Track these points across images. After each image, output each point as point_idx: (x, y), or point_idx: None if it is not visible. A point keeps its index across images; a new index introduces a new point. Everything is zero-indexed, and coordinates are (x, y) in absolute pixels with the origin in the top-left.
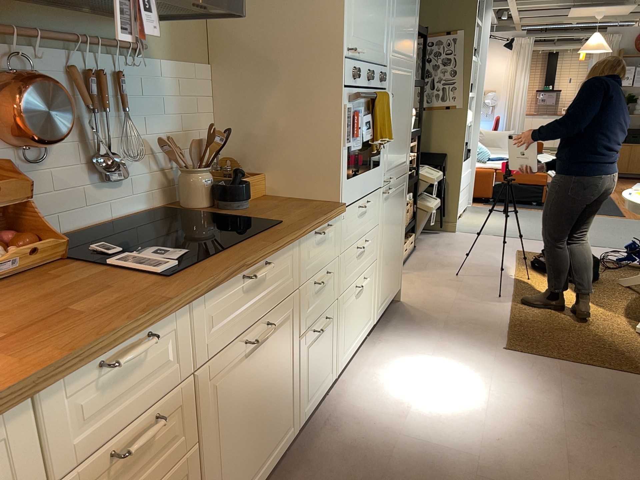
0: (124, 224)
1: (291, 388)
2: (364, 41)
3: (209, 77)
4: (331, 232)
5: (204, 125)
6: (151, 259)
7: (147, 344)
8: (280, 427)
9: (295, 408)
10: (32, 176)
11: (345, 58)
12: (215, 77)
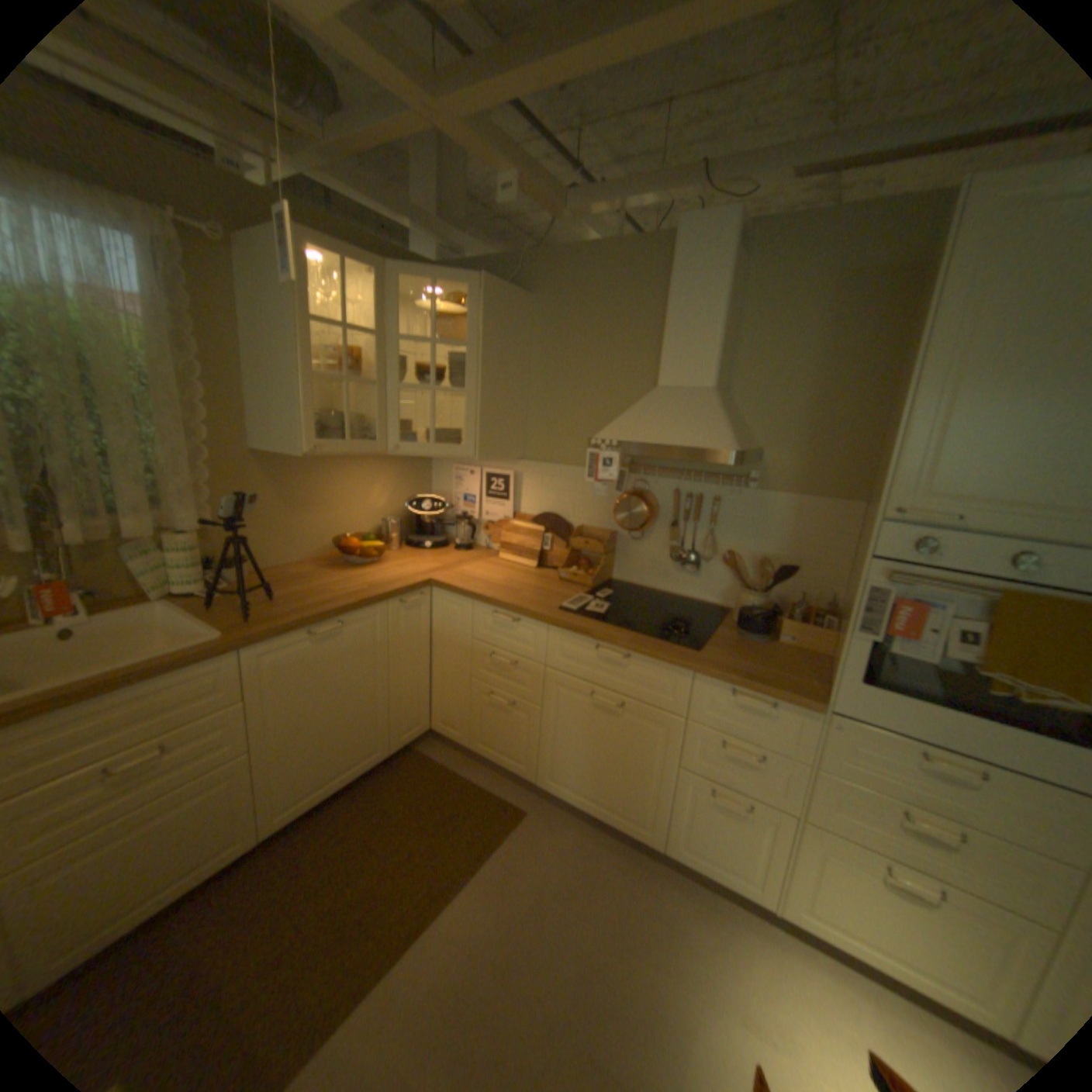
0: (682, 603)
1: (657, 800)
2: (996, 499)
3: (855, 515)
4: (789, 722)
5: (828, 562)
6: (587, 606)
7: (510, 620)
8: (630, 810)
9: (660, 825)
10: (633, 547)
11: (894, 520)
12: (866, 517)
